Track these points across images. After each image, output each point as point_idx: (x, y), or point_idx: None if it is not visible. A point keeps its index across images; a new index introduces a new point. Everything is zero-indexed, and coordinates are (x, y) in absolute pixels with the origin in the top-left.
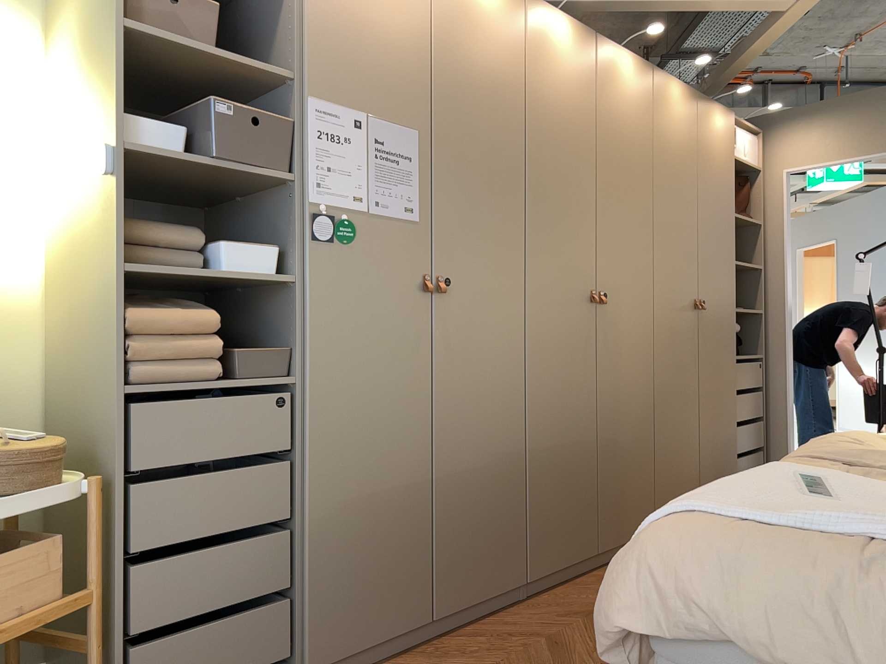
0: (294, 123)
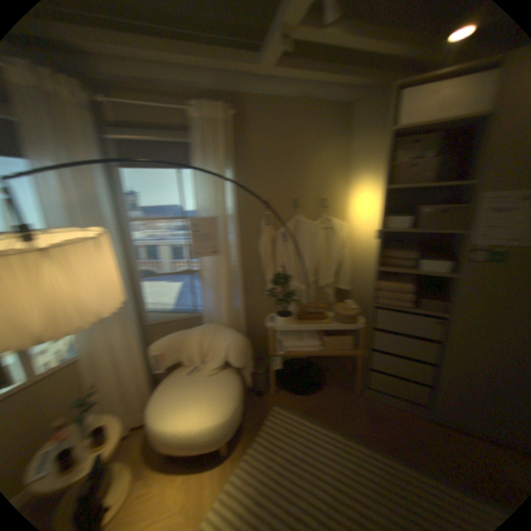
0: (477, 206)
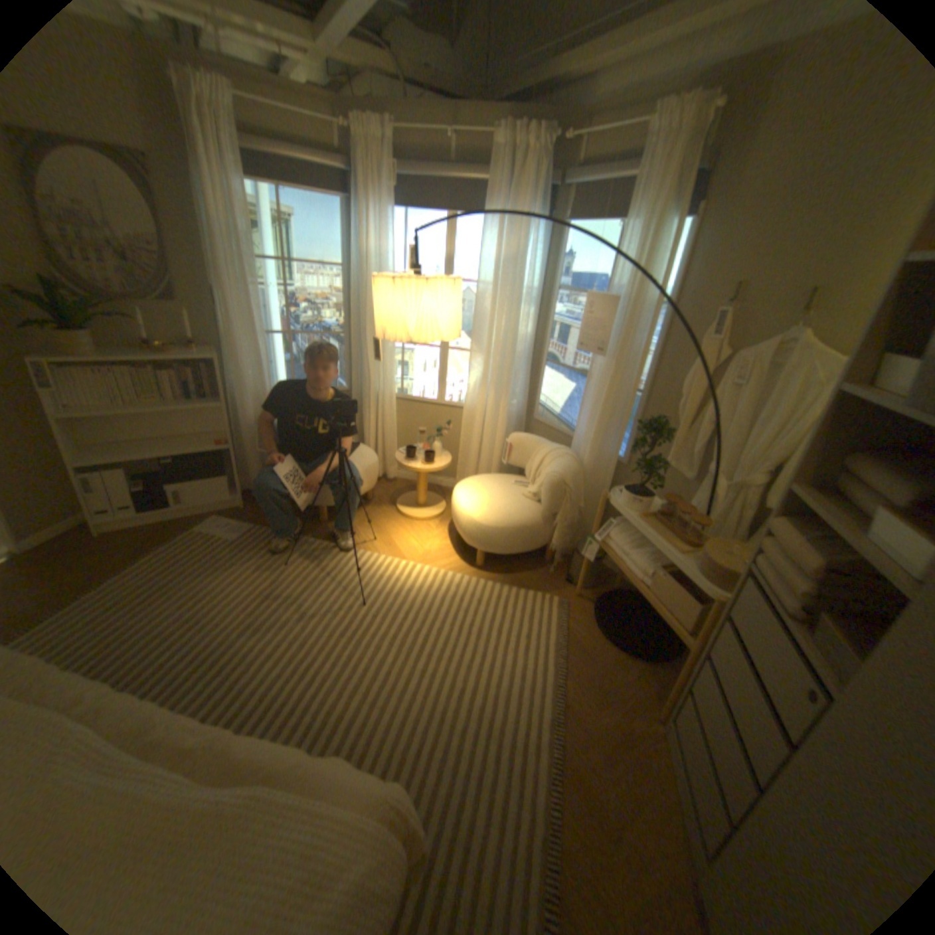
0: None
